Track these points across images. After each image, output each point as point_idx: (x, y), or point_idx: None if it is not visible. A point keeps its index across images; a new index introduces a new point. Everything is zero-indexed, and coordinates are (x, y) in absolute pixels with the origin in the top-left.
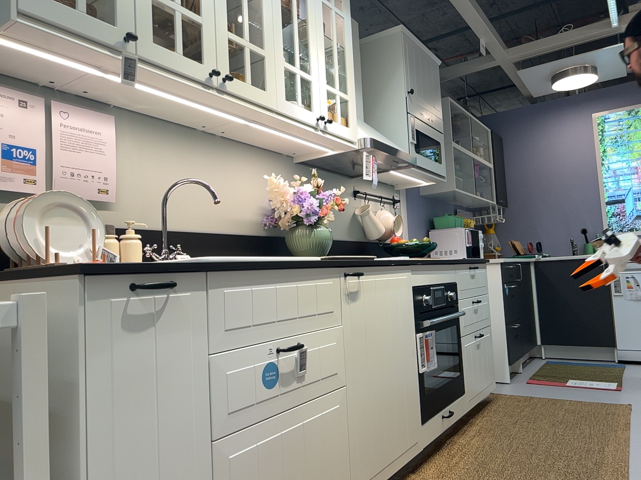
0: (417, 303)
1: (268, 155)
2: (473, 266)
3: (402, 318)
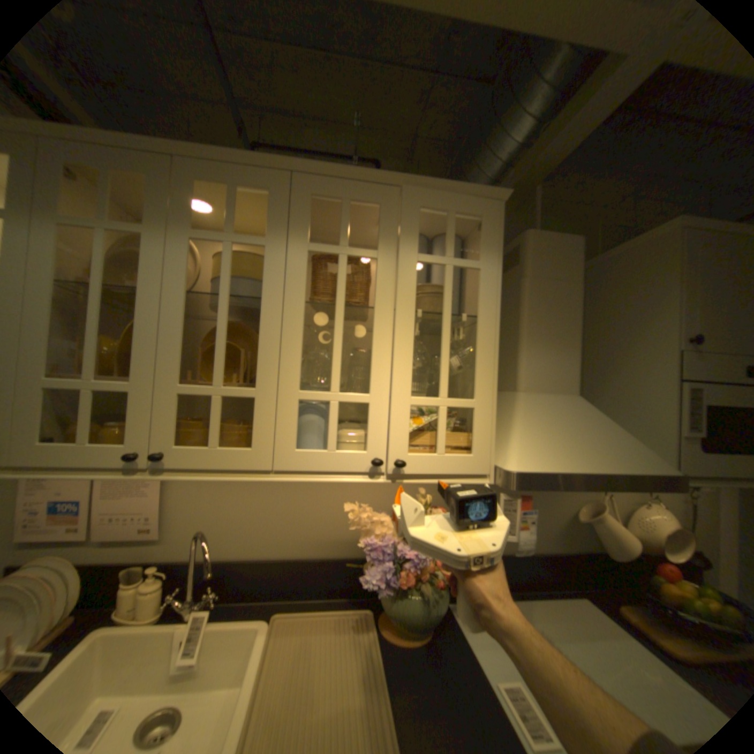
0: None
1: None
2: None
3: None
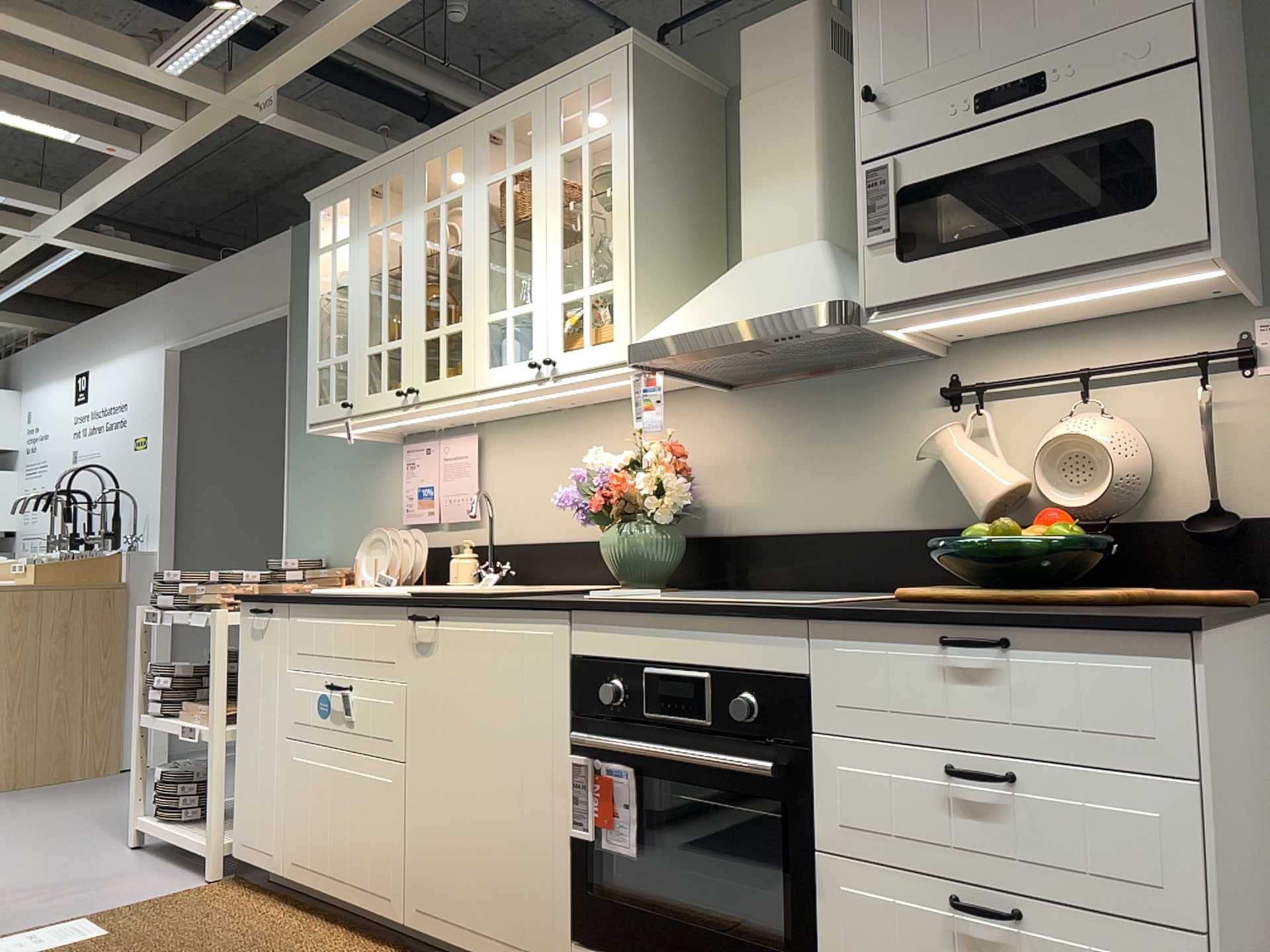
0: (582, 691)
1: (669, 398)
2: (965, 637)
3: (524, 708)
